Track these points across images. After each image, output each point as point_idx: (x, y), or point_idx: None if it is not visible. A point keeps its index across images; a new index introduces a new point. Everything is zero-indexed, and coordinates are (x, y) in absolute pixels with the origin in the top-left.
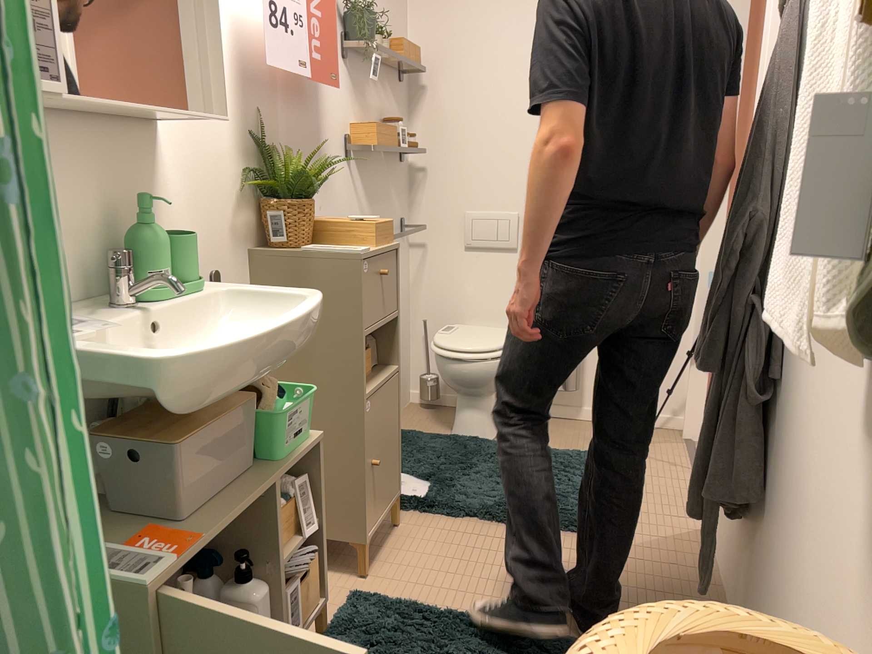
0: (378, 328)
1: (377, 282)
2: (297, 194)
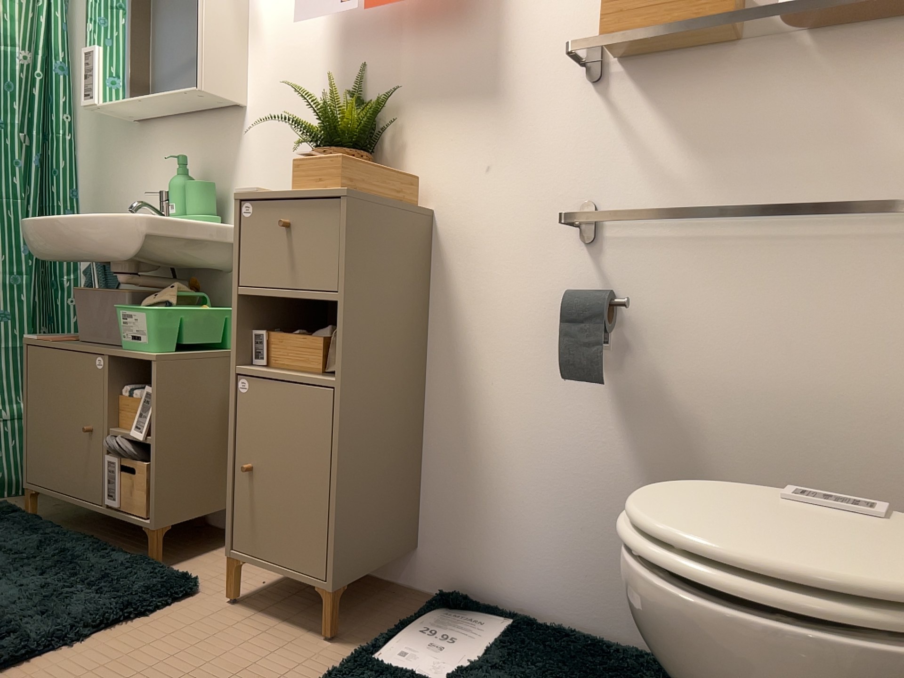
0: (273, 296)
1: (272, 233)
2: (321, 140)
